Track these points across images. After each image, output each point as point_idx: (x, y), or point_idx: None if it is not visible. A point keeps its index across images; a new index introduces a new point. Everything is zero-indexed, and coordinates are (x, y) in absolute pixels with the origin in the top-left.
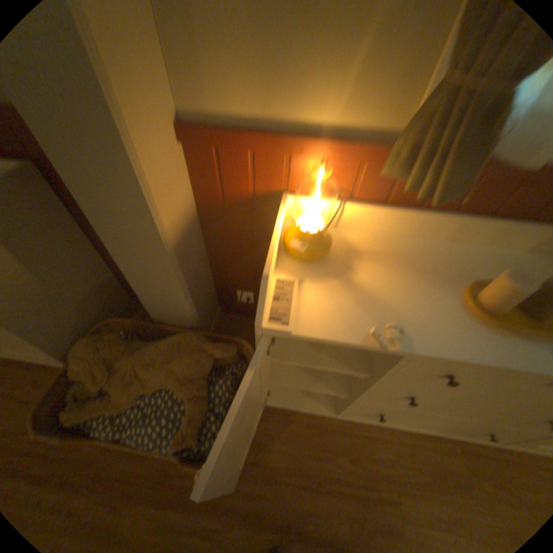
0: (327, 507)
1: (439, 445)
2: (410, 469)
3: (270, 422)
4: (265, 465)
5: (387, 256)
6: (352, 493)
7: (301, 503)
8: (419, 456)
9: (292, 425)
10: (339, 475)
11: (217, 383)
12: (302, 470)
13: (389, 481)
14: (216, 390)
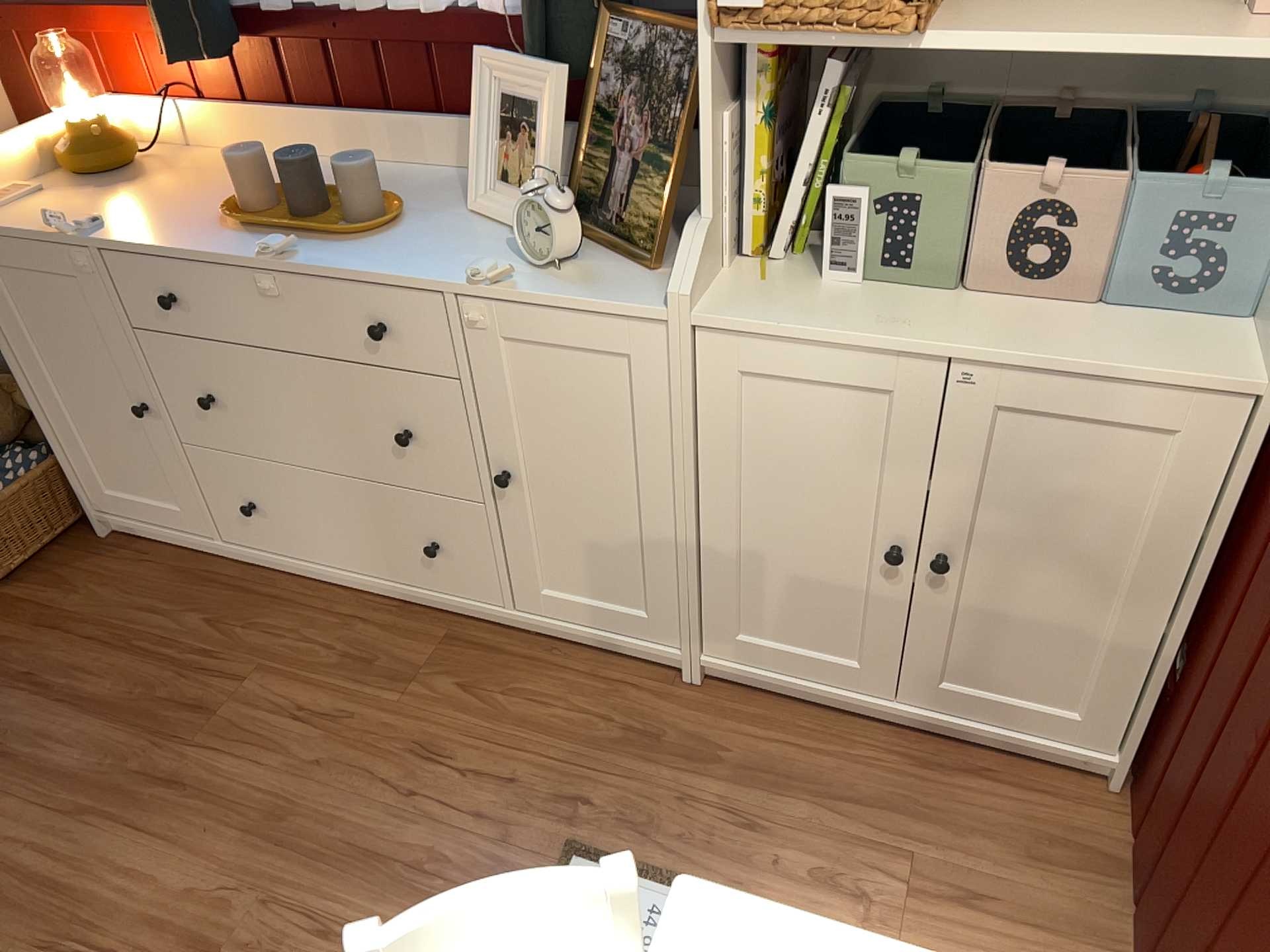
0: (113, 664)
1: (406, 621)
2: (312, 643)
3: (105, 559)
4: (52, 606)
5: (209, 174)
6: (173, 655)
7: (73, 655)
8: (349, 629)
9: (141, 566)
10: (169, 632)
11: (14, 451)
12: (109, 619)
13: (254, 652)
14: (4, 460)
